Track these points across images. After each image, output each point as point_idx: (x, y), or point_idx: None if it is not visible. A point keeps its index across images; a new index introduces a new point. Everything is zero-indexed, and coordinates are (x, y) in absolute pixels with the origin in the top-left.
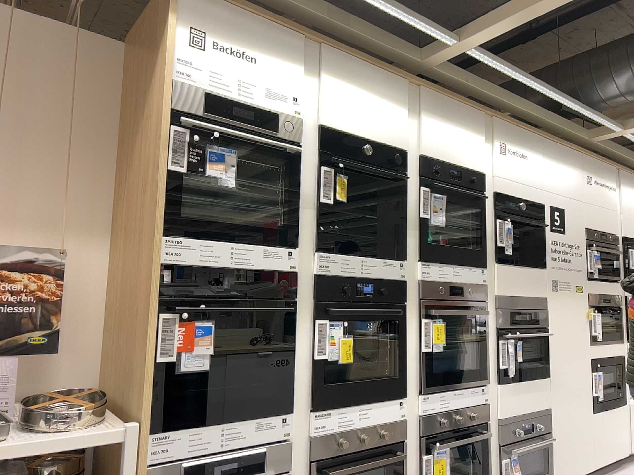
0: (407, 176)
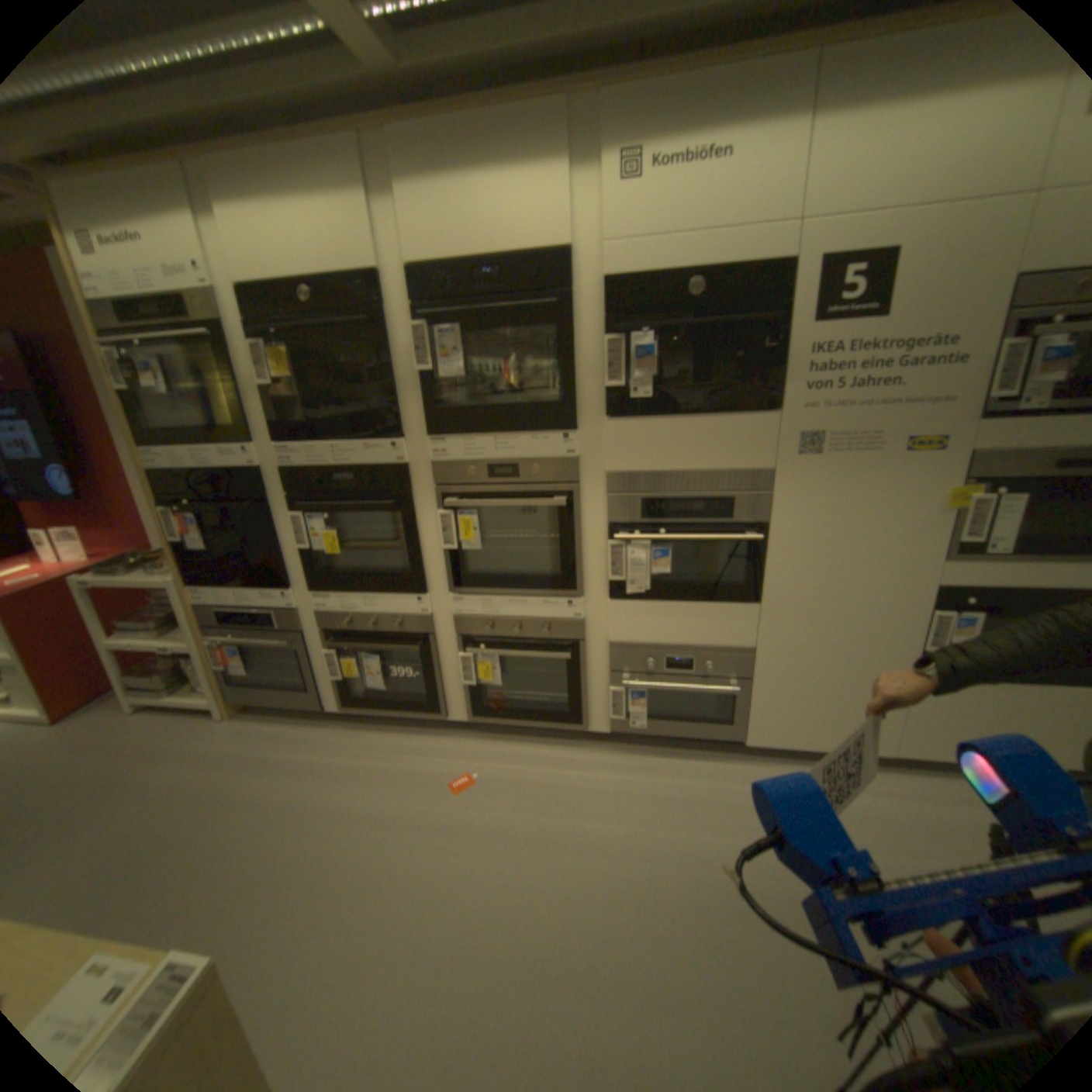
0: (388, 311)
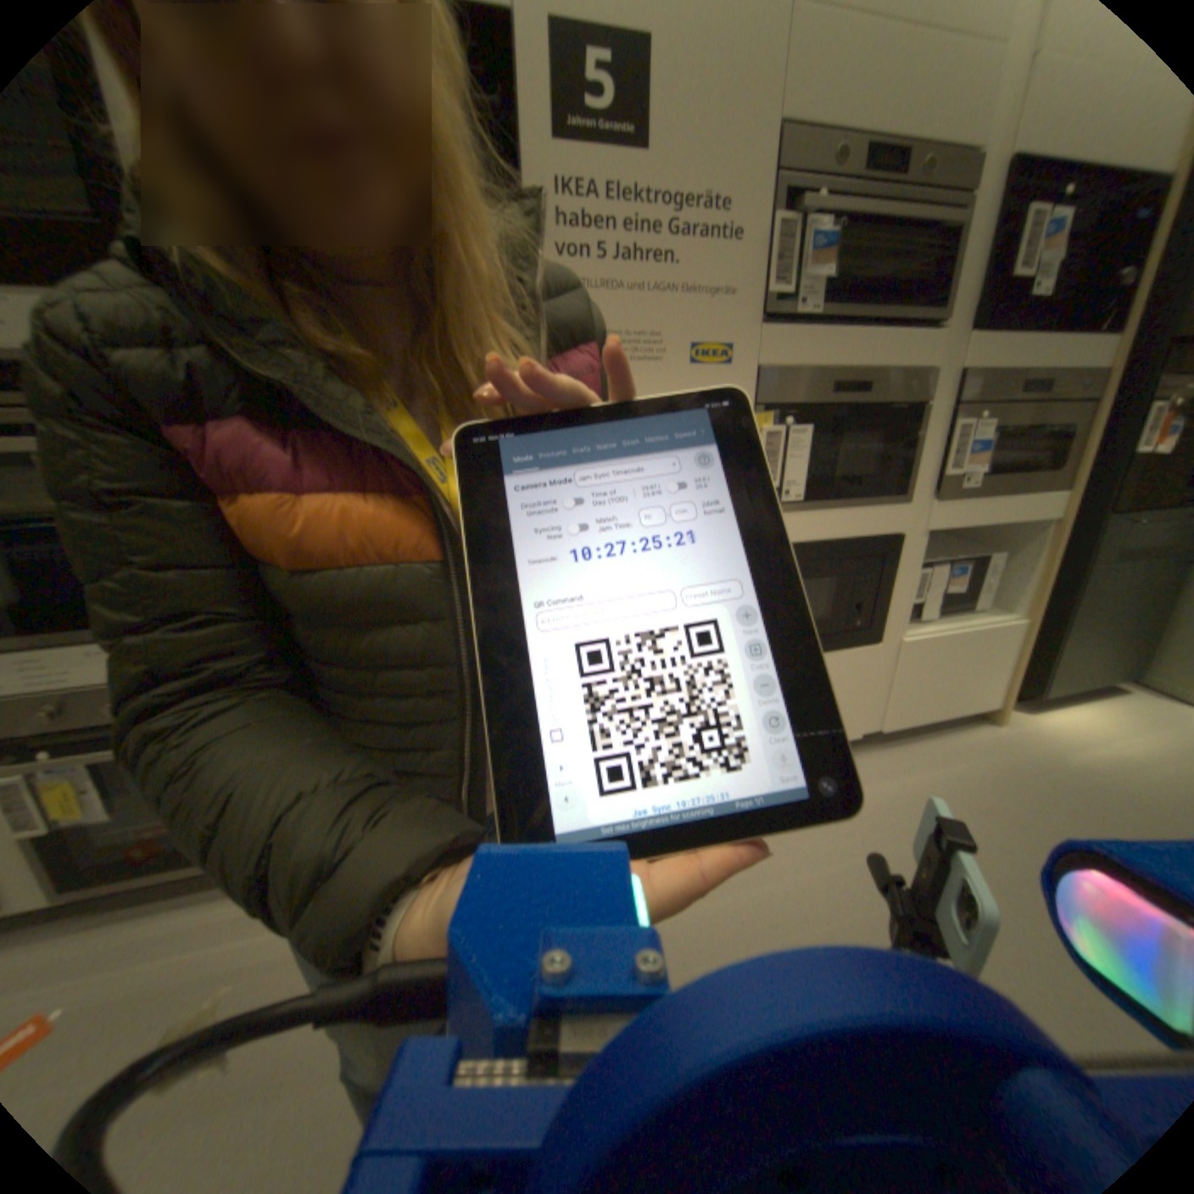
0: None
